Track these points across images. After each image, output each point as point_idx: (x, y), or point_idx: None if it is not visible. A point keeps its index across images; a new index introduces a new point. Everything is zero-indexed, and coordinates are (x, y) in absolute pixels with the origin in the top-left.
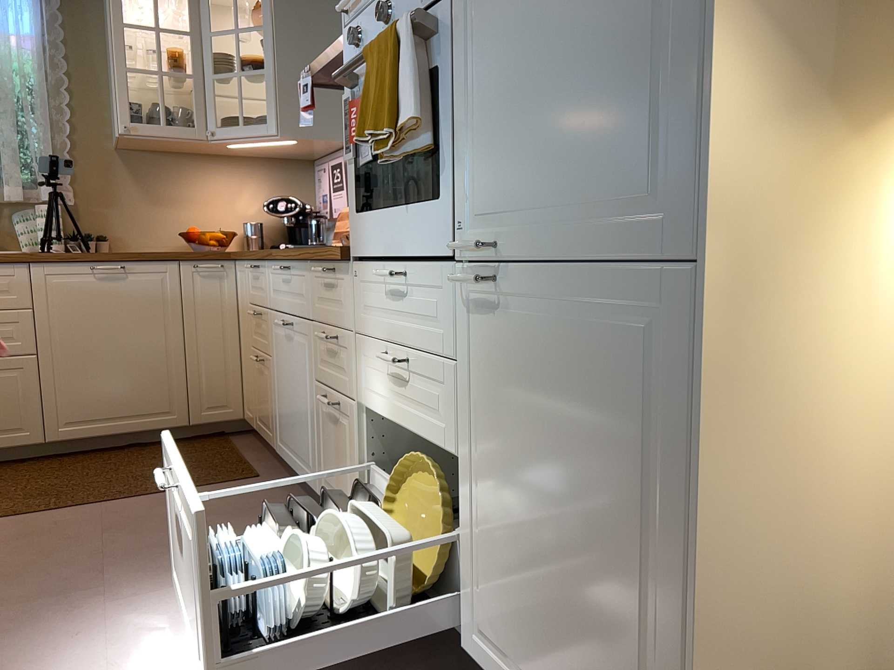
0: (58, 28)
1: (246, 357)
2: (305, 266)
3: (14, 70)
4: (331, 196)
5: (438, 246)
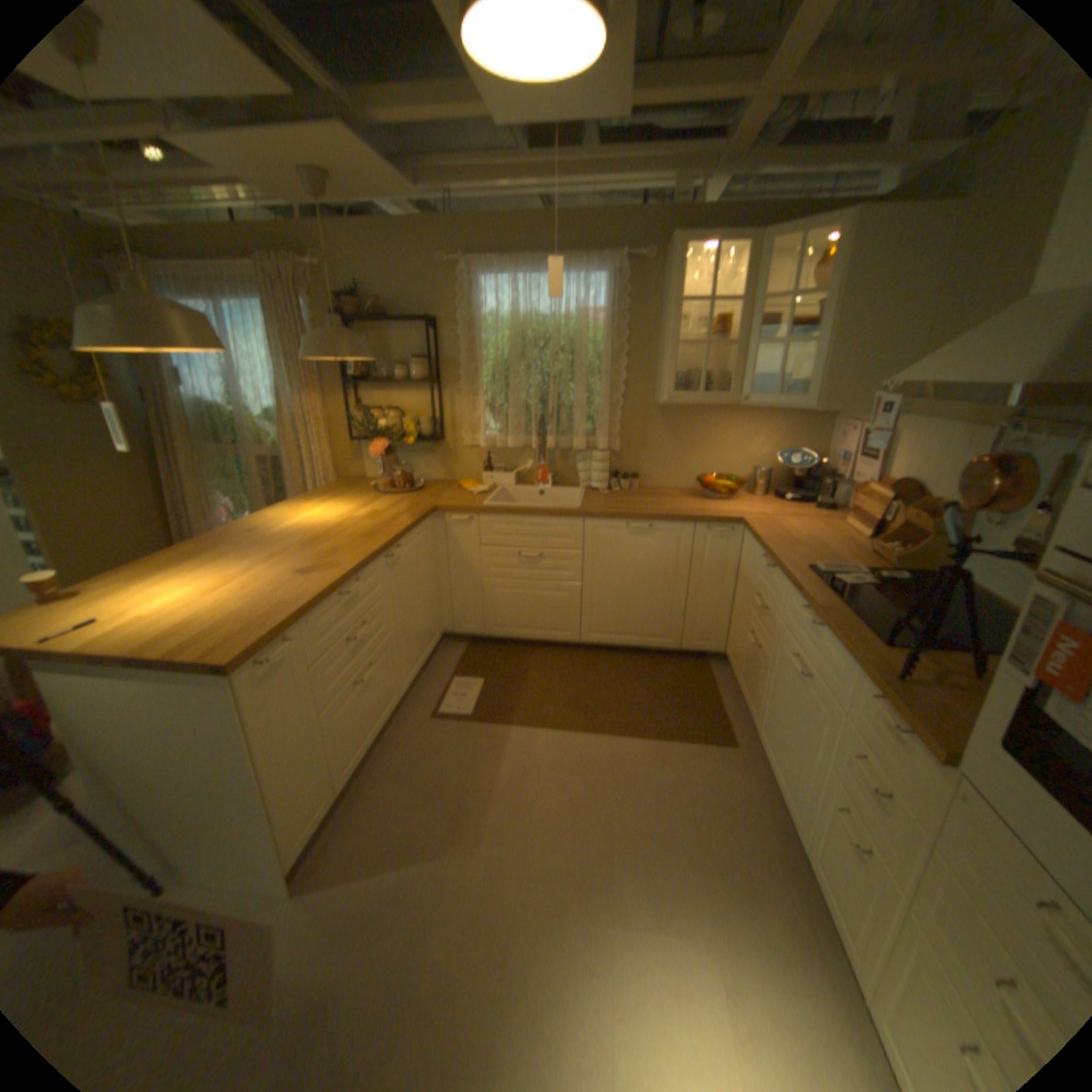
0: (625, 299)
1: (739, 616)
2: (851, 658)
3: (589, 340)
4: (857, 460)
5: None
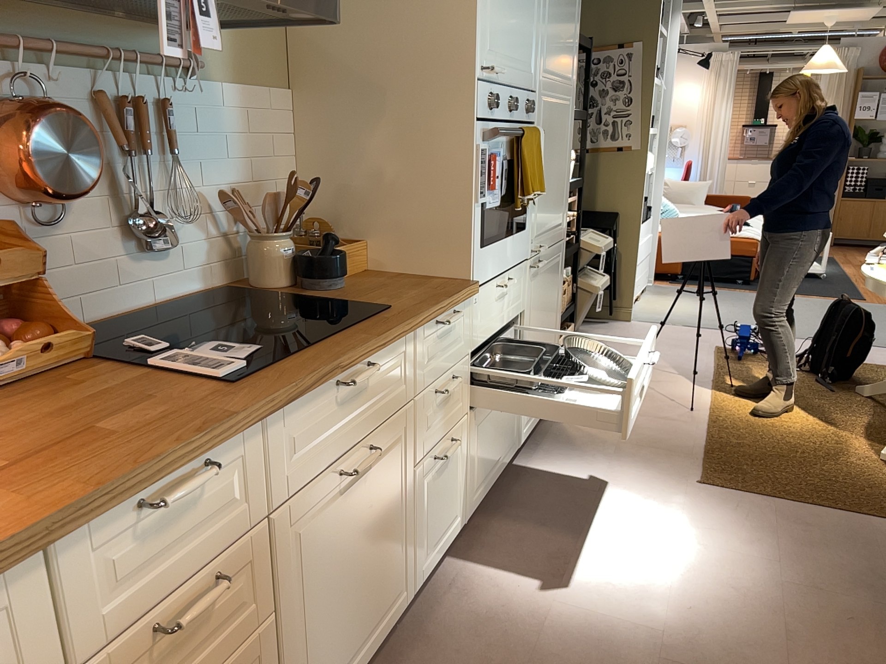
0: None
1: None
2: (409, 337)
3: None
4: None
5: (523, 254)
